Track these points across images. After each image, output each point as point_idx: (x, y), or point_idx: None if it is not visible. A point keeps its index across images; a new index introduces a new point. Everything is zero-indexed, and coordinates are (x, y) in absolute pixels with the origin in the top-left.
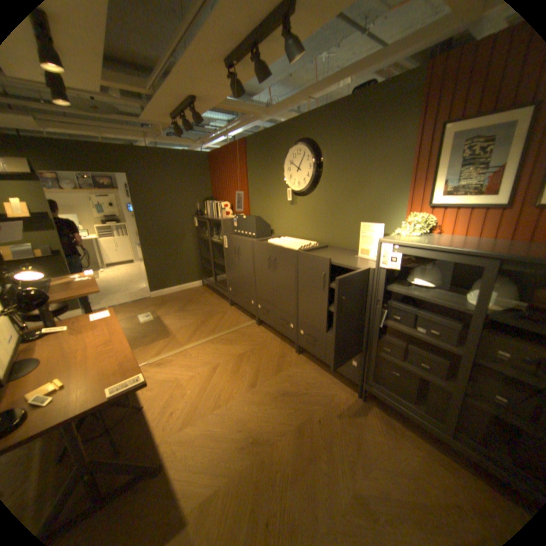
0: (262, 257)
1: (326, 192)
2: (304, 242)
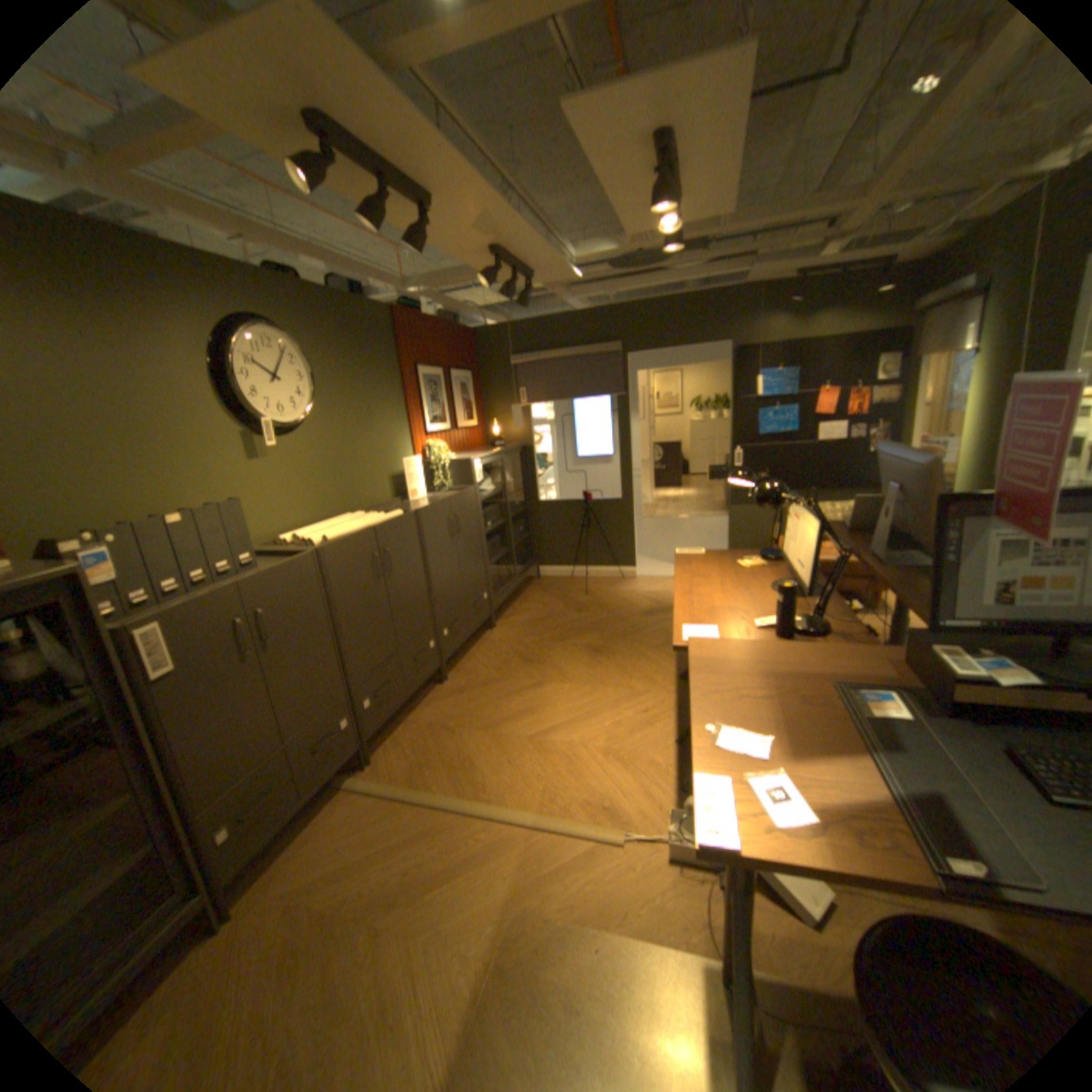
0: (357, 569)
1: (327, 426)
2: (352, 516)
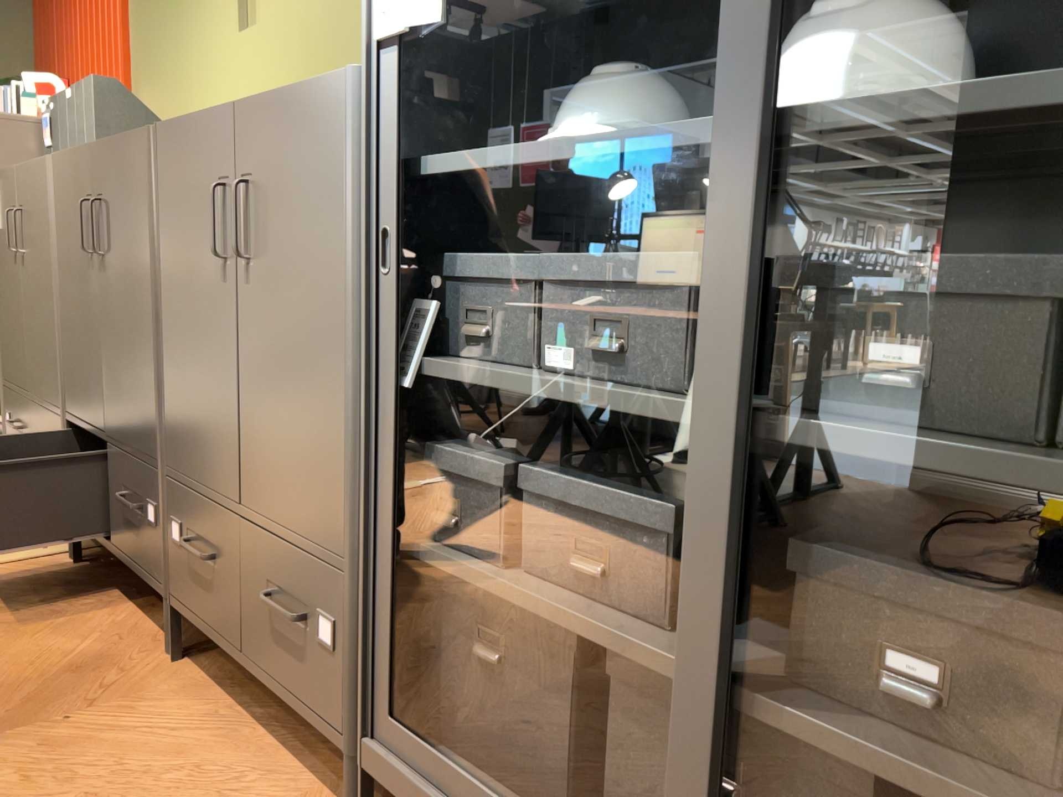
0: (74, 215)
1: None
2: None
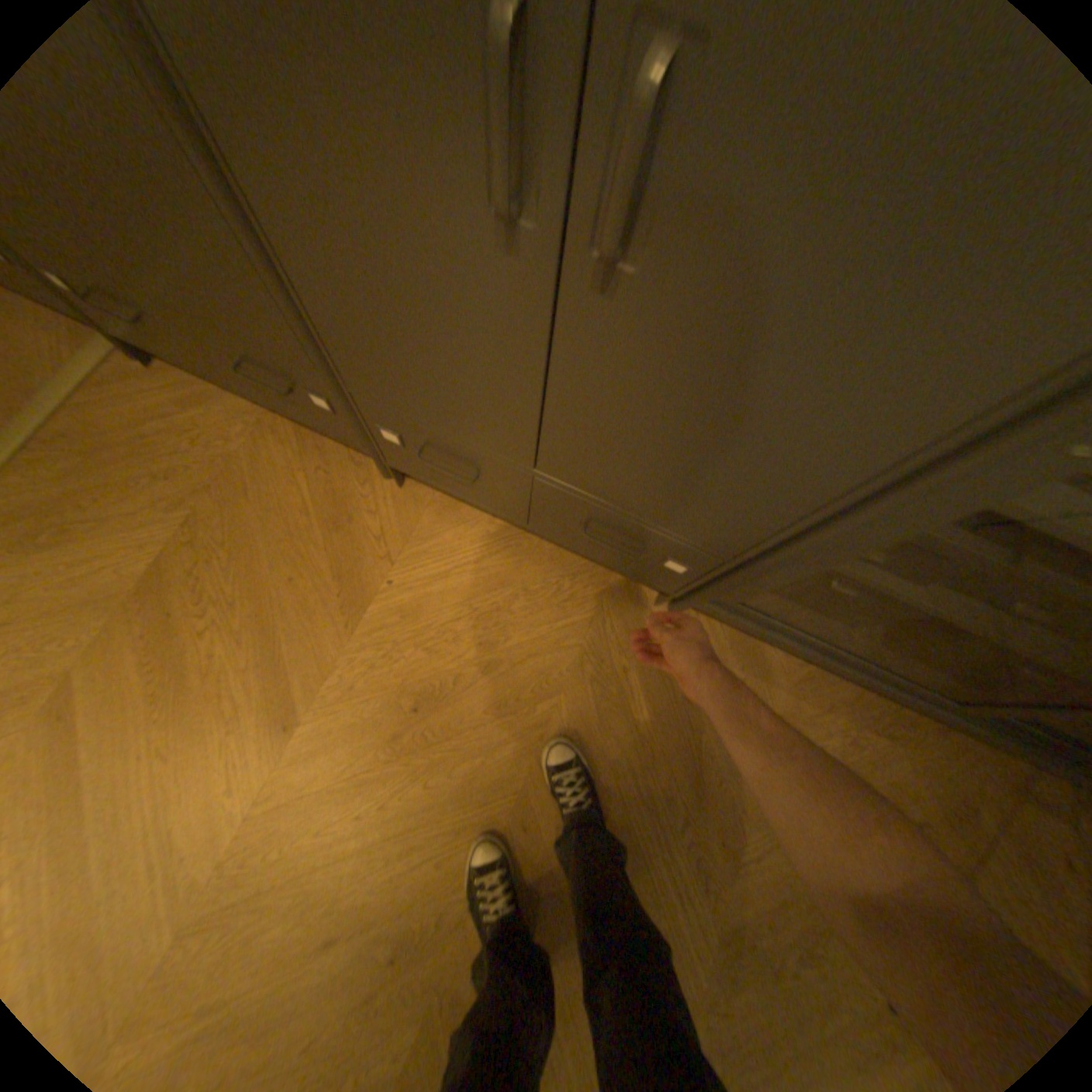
0: None
1: None
2: None
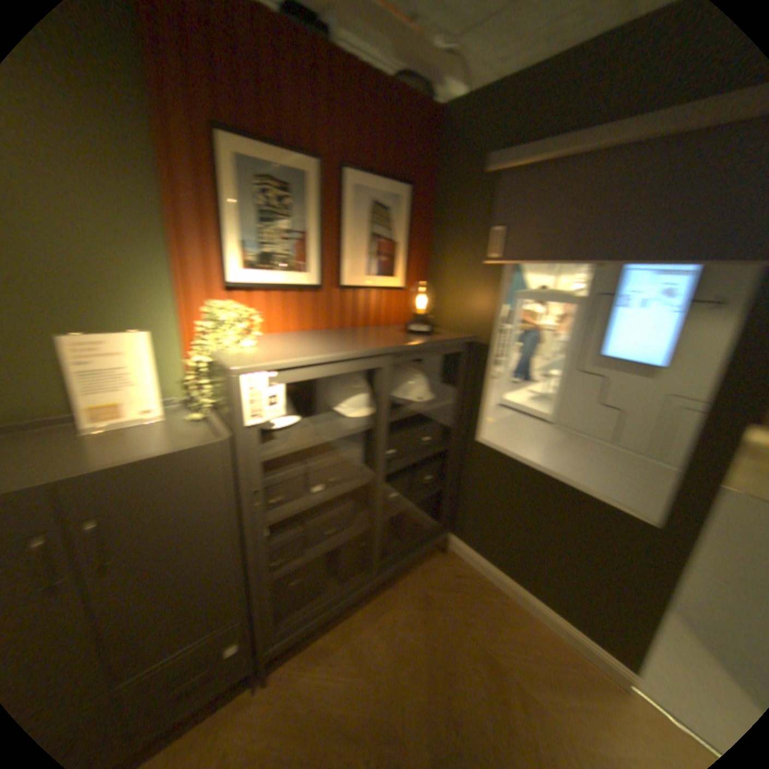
0: None
1: None
2: None
